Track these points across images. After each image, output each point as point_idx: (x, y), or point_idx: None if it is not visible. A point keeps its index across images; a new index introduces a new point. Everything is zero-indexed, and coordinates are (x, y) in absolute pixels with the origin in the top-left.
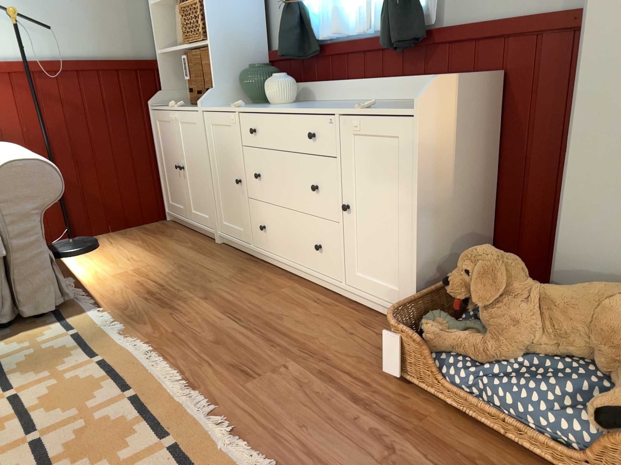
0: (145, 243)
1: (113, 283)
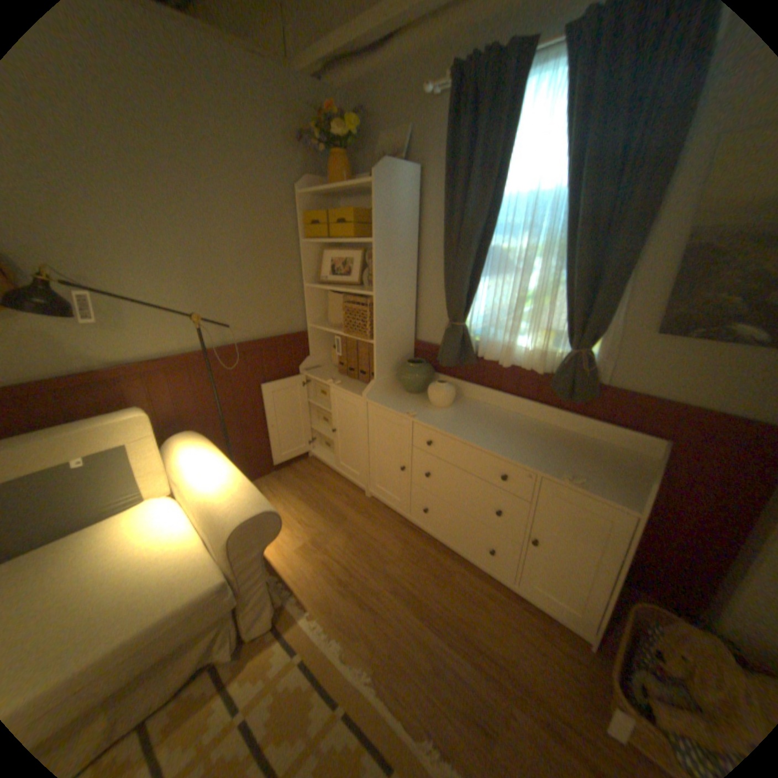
0: (304, 494)
1: (300, 564)
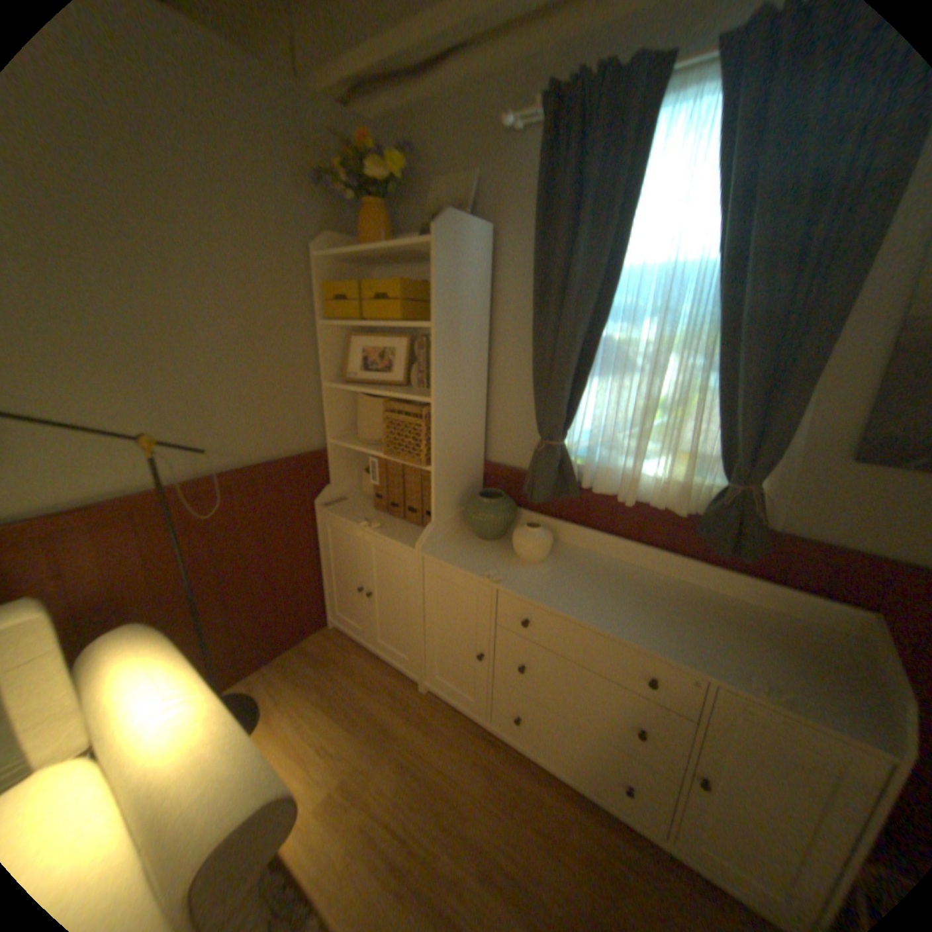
0: (324, 697)
1: (325, 841)
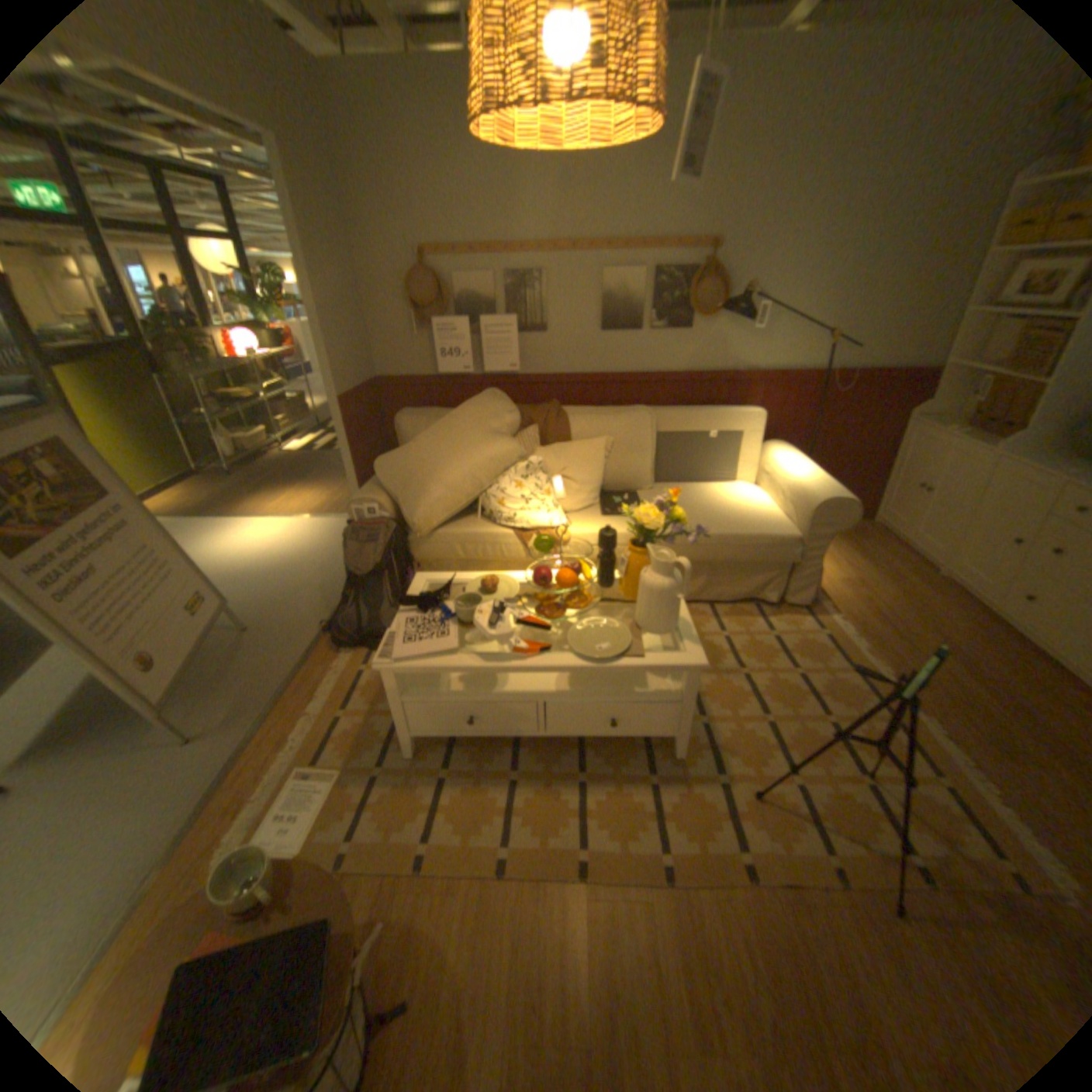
0: (858, 548)
1: (841, 590)
